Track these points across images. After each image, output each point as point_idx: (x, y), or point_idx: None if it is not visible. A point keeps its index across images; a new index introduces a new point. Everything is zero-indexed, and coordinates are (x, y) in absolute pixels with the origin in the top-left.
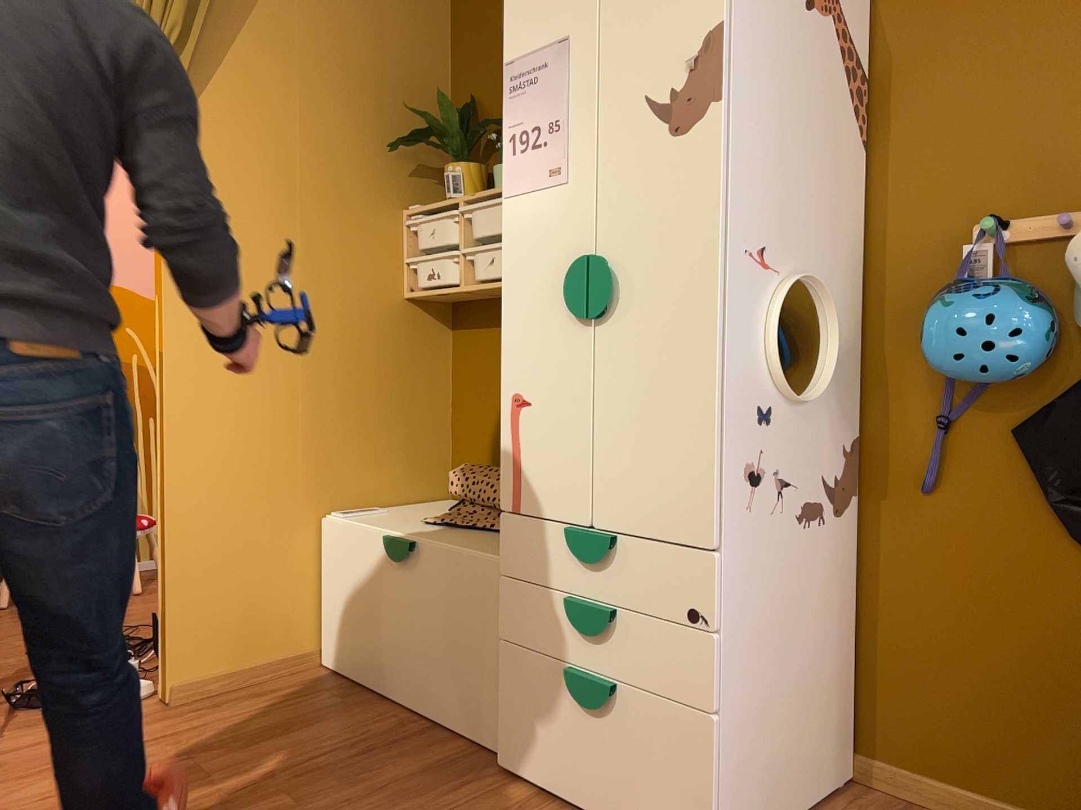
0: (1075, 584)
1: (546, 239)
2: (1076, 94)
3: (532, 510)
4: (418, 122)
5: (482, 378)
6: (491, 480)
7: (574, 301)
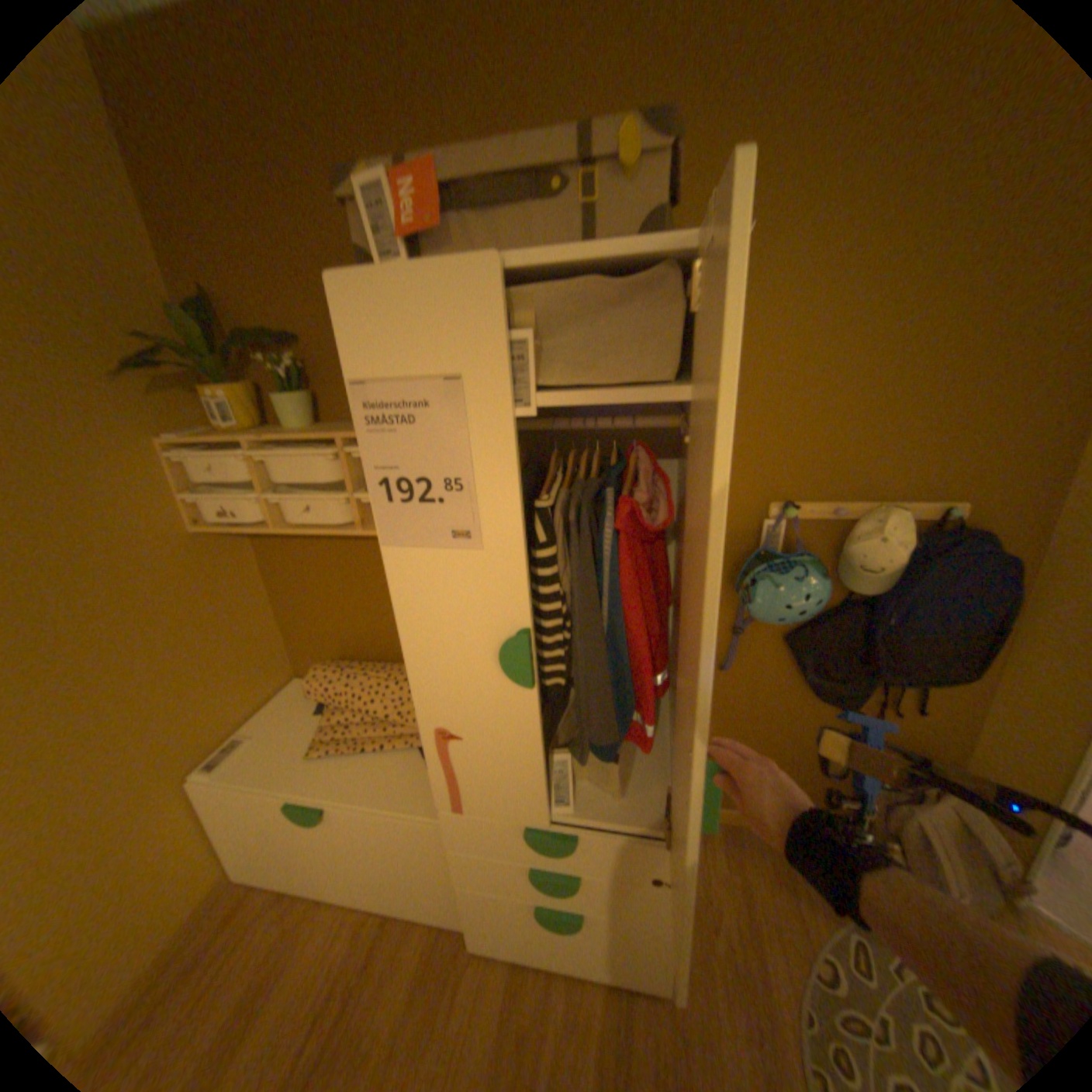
0: (809, 714)
1: (459, 601)
2: (856, 412)
3: (478, 813)
4: (132, 321)
5: (304, 583)
6: (358, 690)
7: (516, 675)
